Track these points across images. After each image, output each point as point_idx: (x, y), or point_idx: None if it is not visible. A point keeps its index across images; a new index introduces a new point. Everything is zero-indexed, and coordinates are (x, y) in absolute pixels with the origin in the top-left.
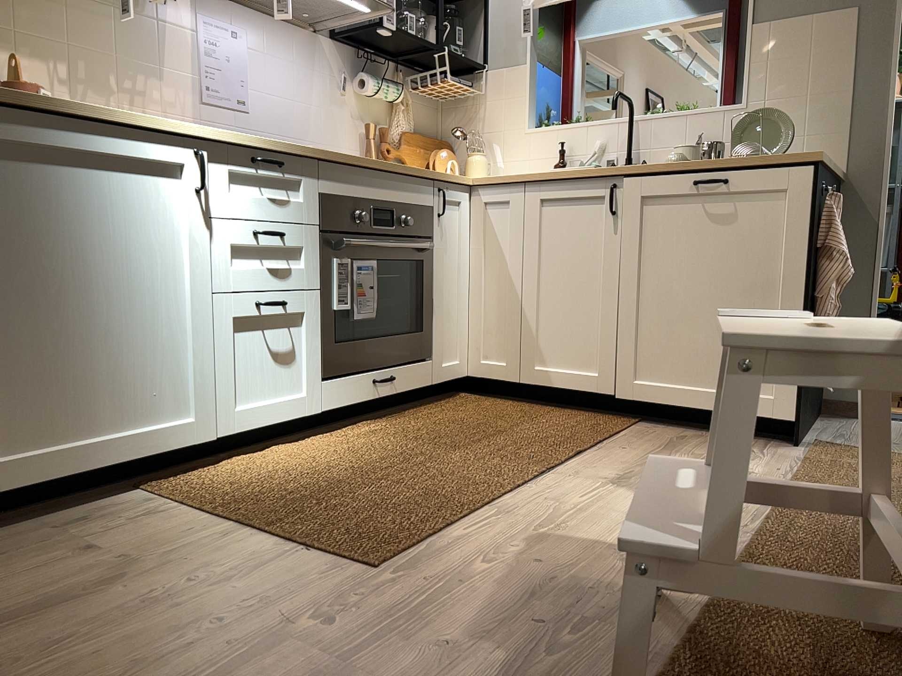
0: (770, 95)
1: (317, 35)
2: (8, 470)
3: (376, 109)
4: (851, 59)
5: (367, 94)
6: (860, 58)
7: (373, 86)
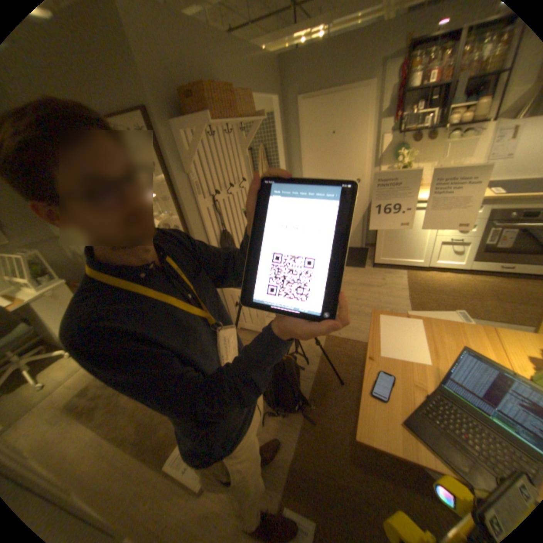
0: None
1: None
2: (382, 261)
3: None
4: None
5: None
6: None
7: None
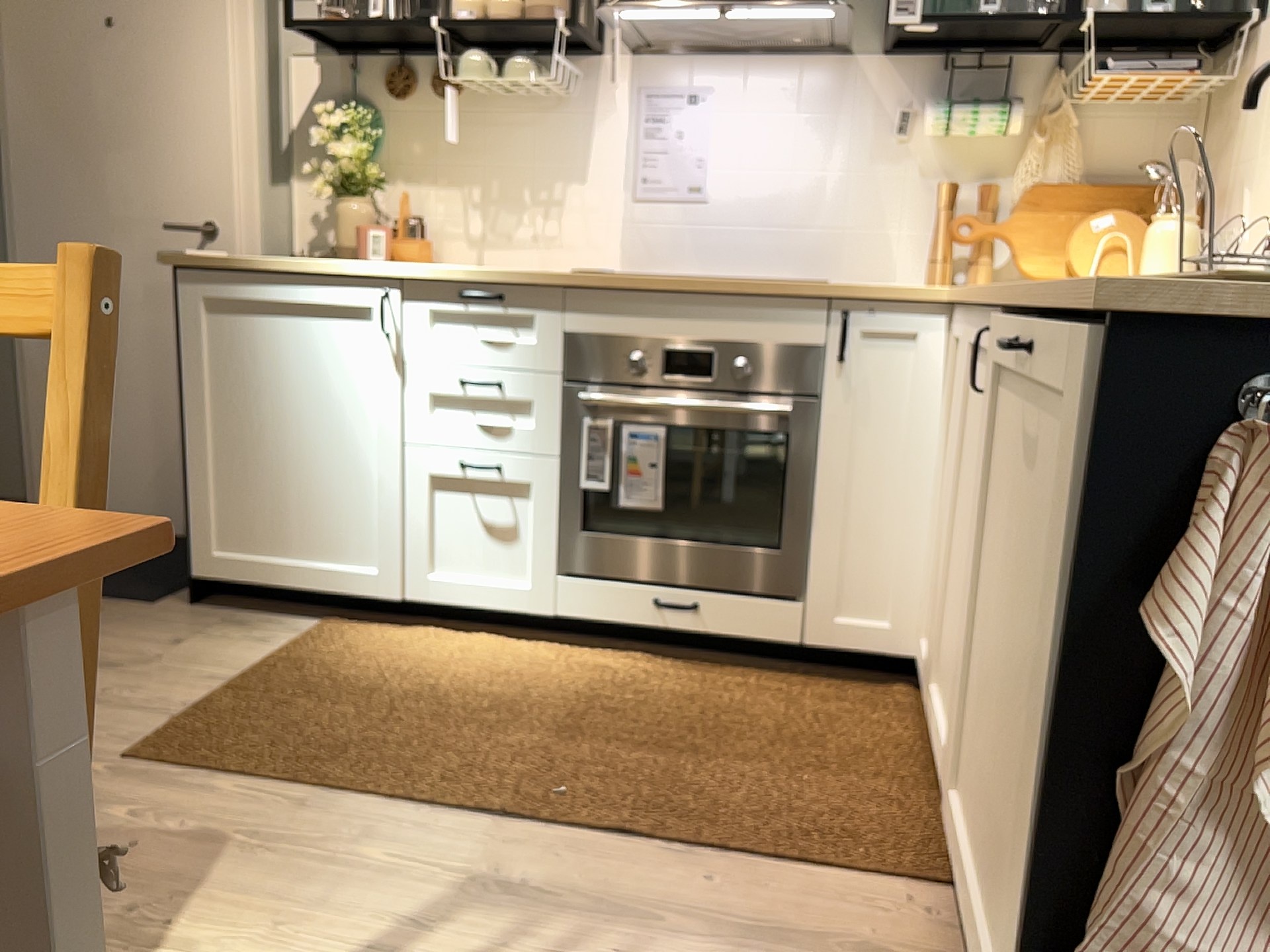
0: None
1: (850, 52)
2: (216, 564)
3: (988, 150)
4: None
5: (925, 132)
6: None
7: (929, 118)
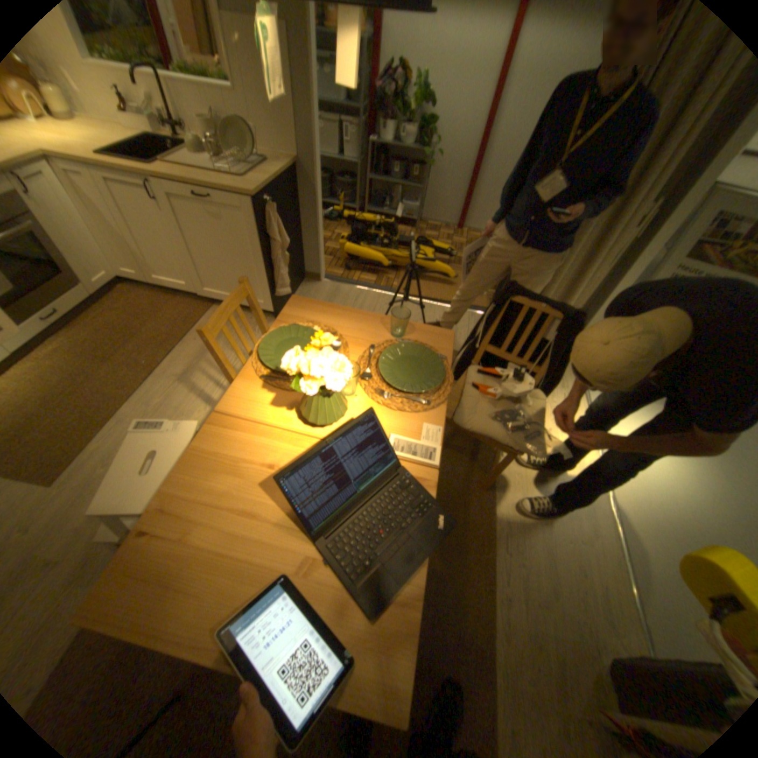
0: (249, 84)
1: None
2: None
3: None
4: (290, 69)
5: None
6: (295, 70)
7: None
